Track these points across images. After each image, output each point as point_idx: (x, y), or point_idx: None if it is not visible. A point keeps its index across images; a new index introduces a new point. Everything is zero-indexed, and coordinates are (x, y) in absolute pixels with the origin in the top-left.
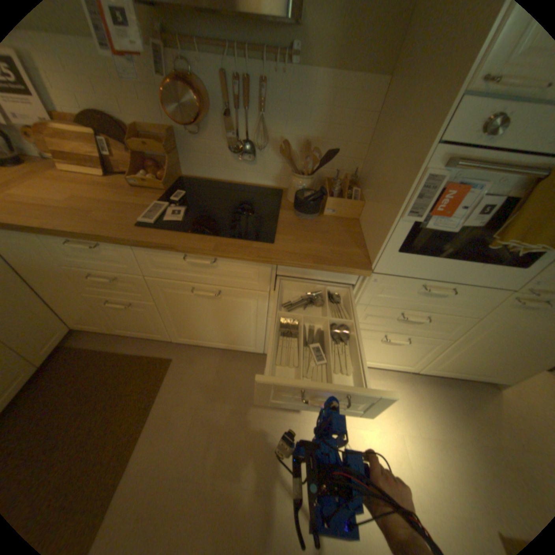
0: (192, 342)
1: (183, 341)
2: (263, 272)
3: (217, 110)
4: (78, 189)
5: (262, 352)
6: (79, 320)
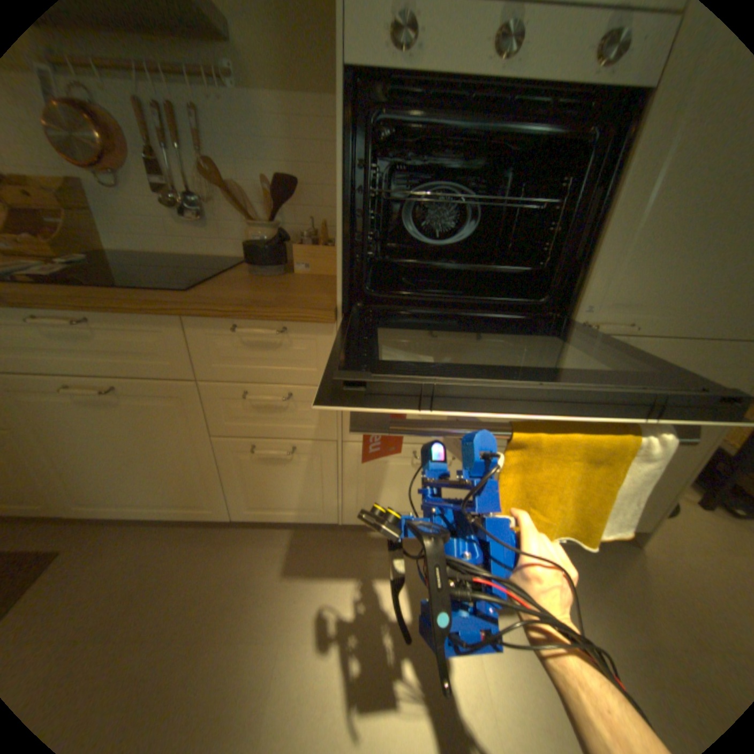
0: (101, 513)
1: (84, 513)
2: (171, 339)
3: (139, 153)
4: None
5: (229, 519)
6: None
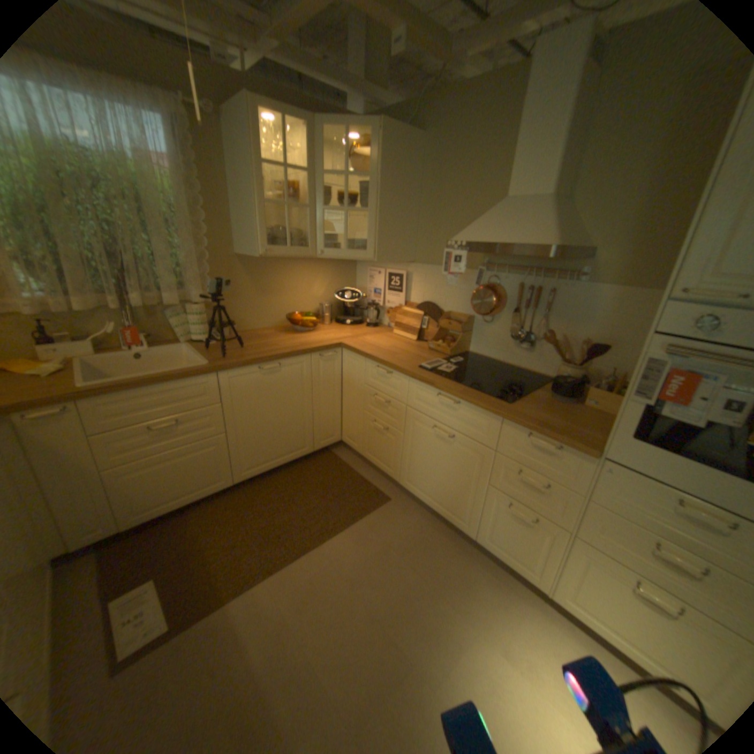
0: (414, 492)
1: (408, 487)
2: (493, 425)
3: (511, 308)
4: (398, 343)
5: (475, 539)
6: (350, 433)
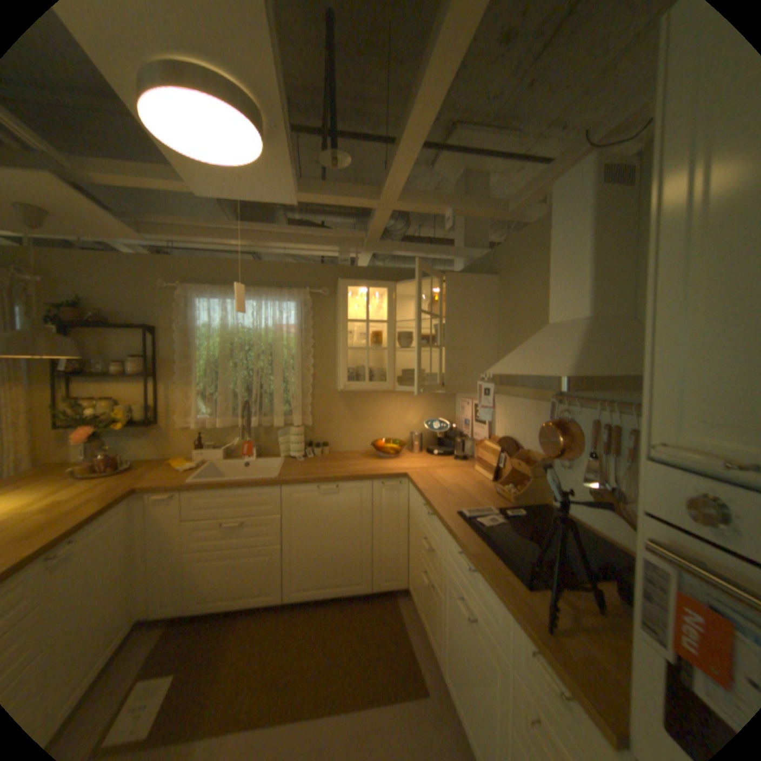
0: (453, 699)
1: (449, 687)
2: (507, 623)
3: (592, 453)
4: (468, 482)
5: None
6: (413, 583)
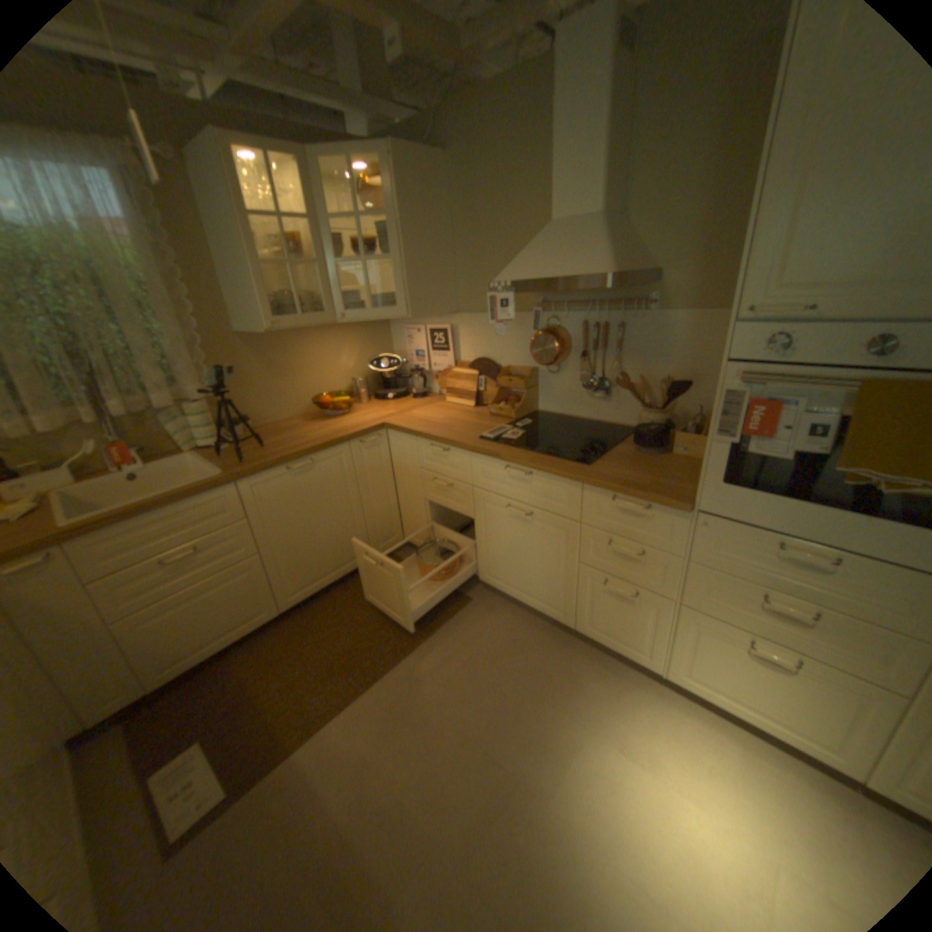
0: (498, 586)
1: (490, 581)
2: (573, 494)
3: (577, 352)
4: (453, 414)
5: (573, 628)
6: (413, 530)
